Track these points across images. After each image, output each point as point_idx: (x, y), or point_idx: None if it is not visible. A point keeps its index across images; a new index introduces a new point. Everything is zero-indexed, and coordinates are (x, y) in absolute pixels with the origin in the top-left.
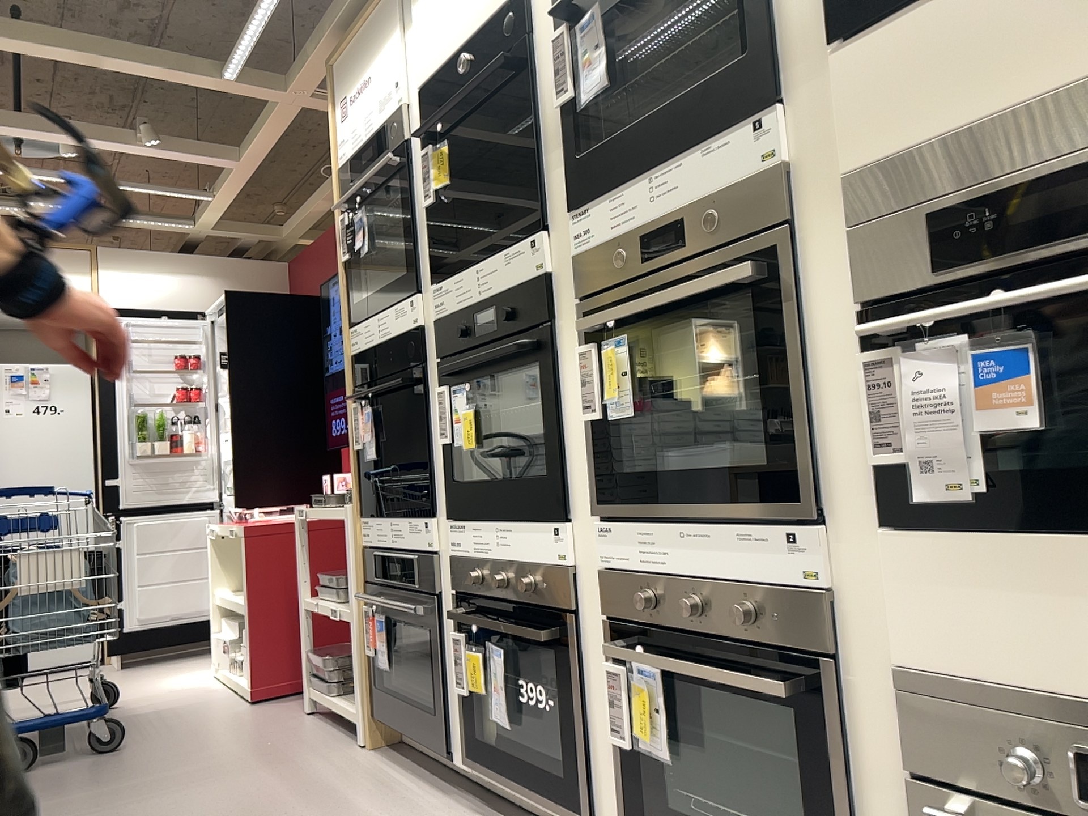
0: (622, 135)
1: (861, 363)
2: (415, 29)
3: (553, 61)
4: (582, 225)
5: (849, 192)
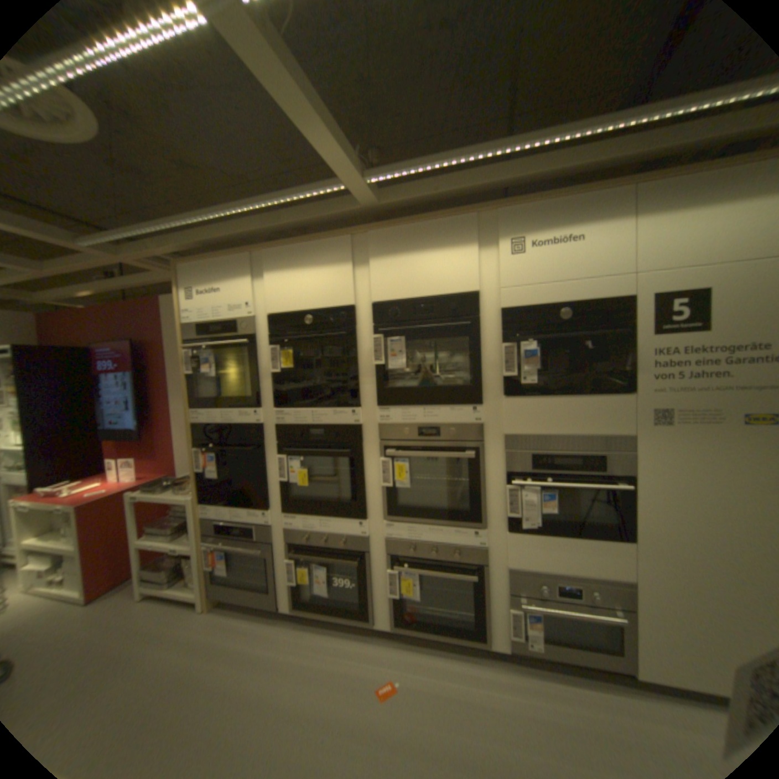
0: (406, 387)
1: (507, 491)
2: (262, 282)
3: (372, 346)
4: (385, 415)
5: (507, 442)
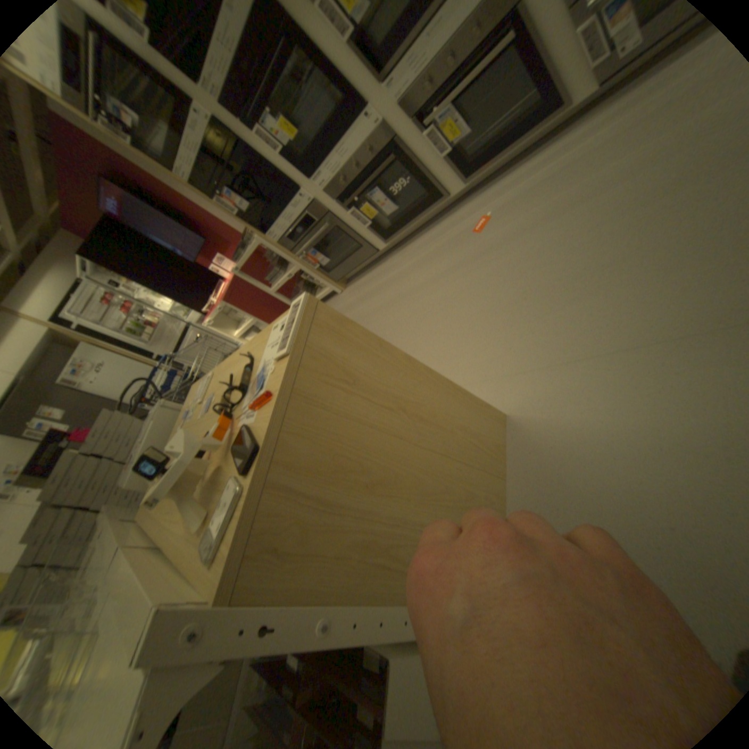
0: None
1: None
2: None
3: None
4: None
5: None
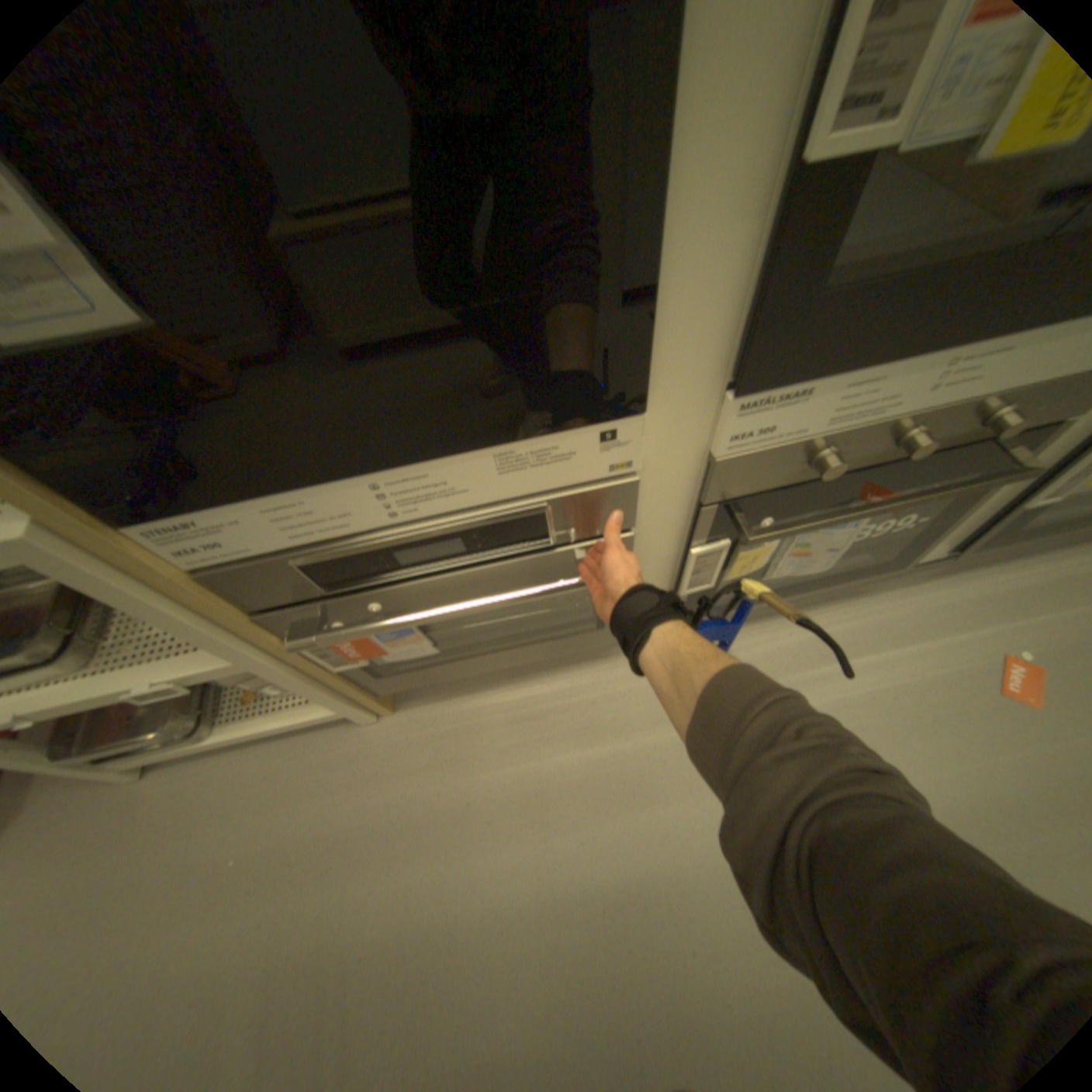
0: None
1: None
2: None
3: None
4: None
5: None
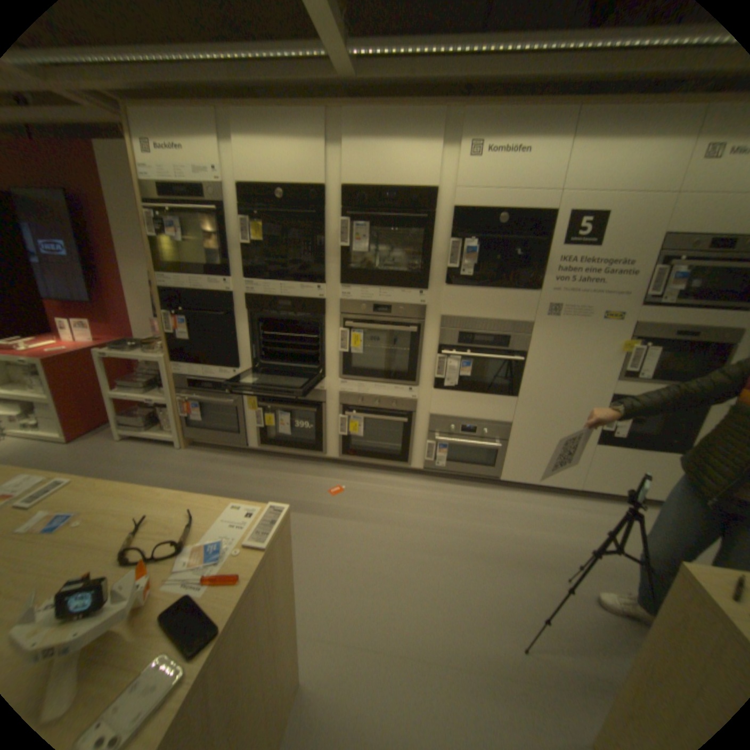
0: (366, 269)
1: (436, 358)
2: (230, 146)
3: (340, 228)
4: (347, 293)
5: (442, 321)
